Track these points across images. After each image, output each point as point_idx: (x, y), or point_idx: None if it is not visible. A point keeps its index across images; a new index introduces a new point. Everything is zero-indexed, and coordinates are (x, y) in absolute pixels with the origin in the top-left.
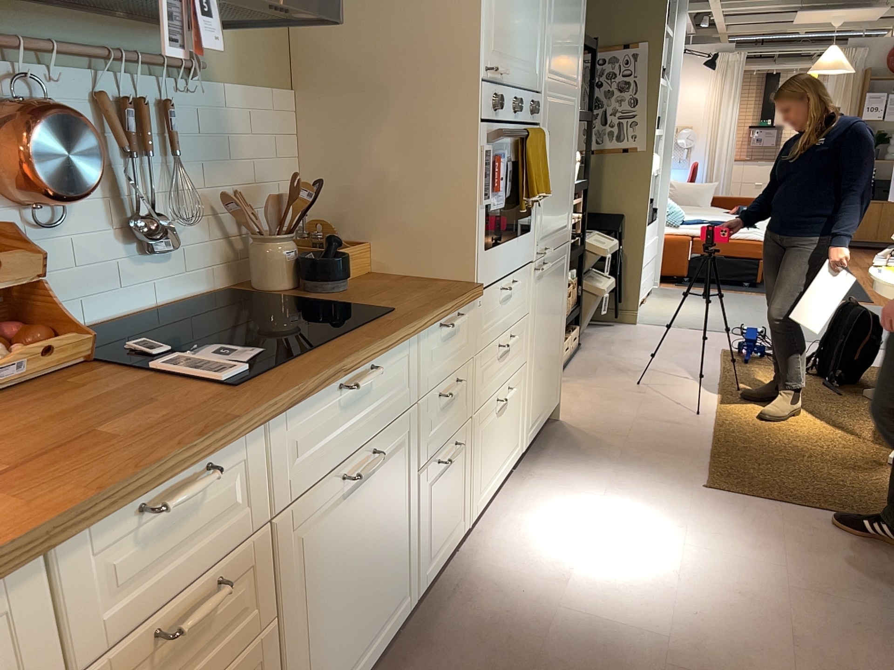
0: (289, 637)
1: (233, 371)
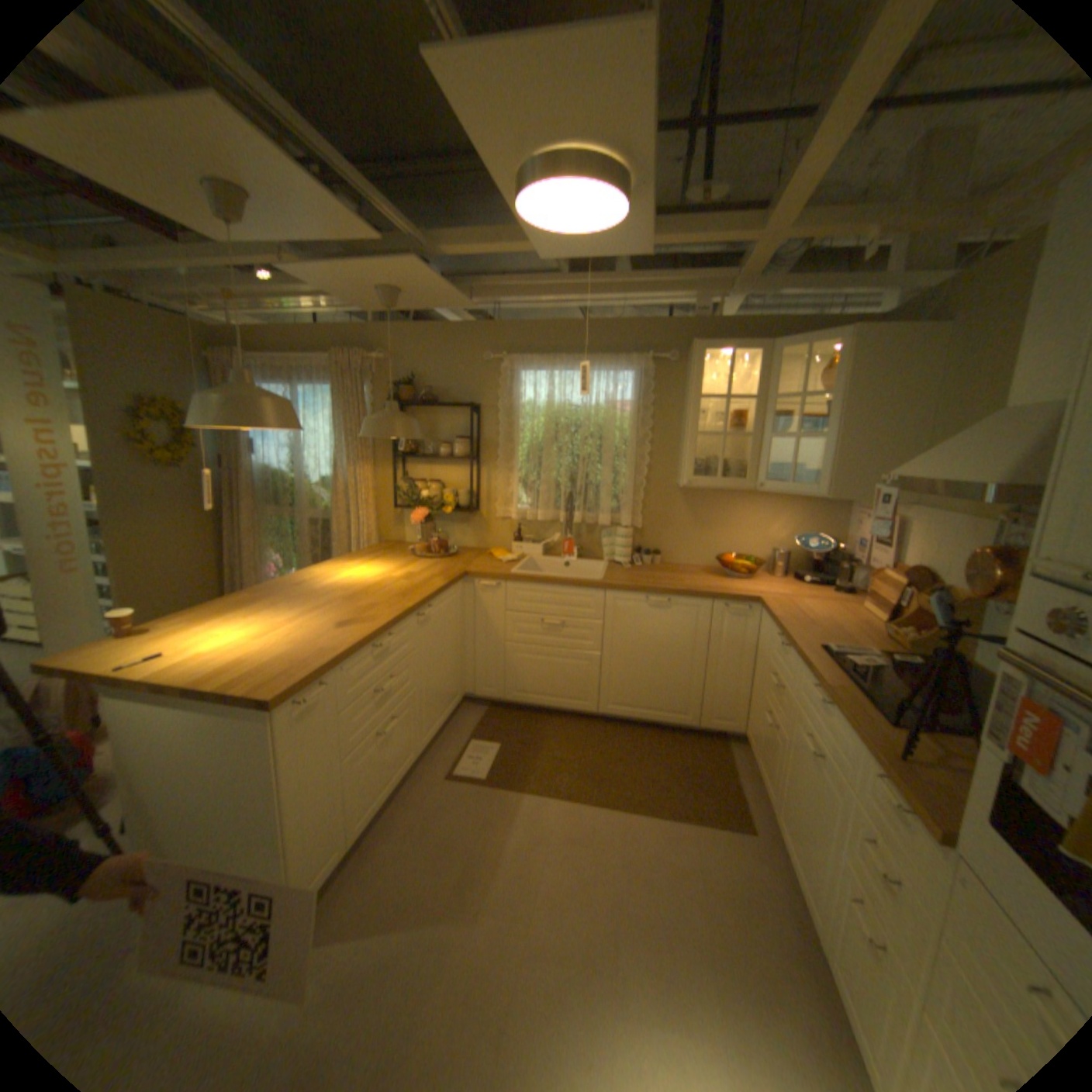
0: (788, 760)
1: (838, 652)
